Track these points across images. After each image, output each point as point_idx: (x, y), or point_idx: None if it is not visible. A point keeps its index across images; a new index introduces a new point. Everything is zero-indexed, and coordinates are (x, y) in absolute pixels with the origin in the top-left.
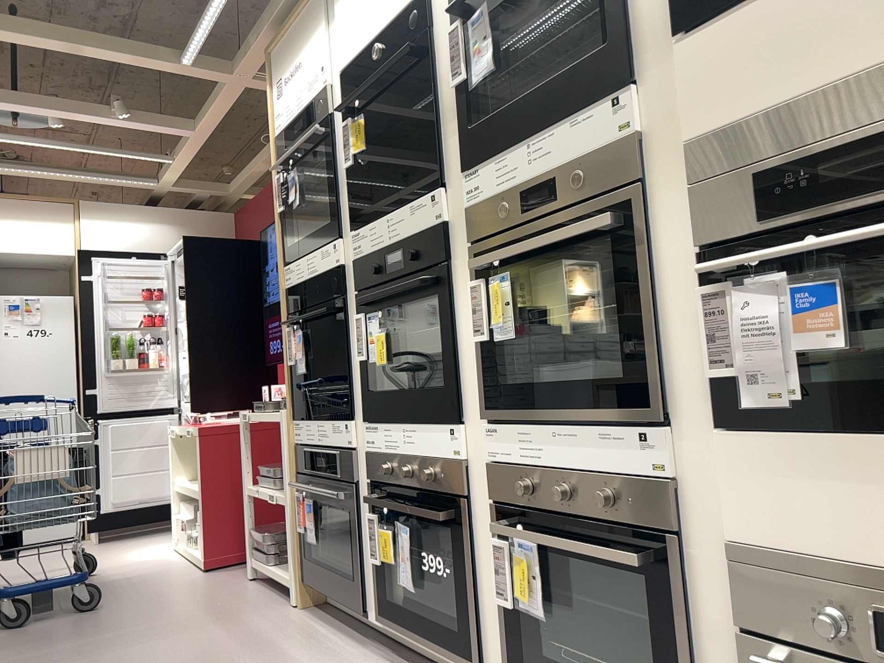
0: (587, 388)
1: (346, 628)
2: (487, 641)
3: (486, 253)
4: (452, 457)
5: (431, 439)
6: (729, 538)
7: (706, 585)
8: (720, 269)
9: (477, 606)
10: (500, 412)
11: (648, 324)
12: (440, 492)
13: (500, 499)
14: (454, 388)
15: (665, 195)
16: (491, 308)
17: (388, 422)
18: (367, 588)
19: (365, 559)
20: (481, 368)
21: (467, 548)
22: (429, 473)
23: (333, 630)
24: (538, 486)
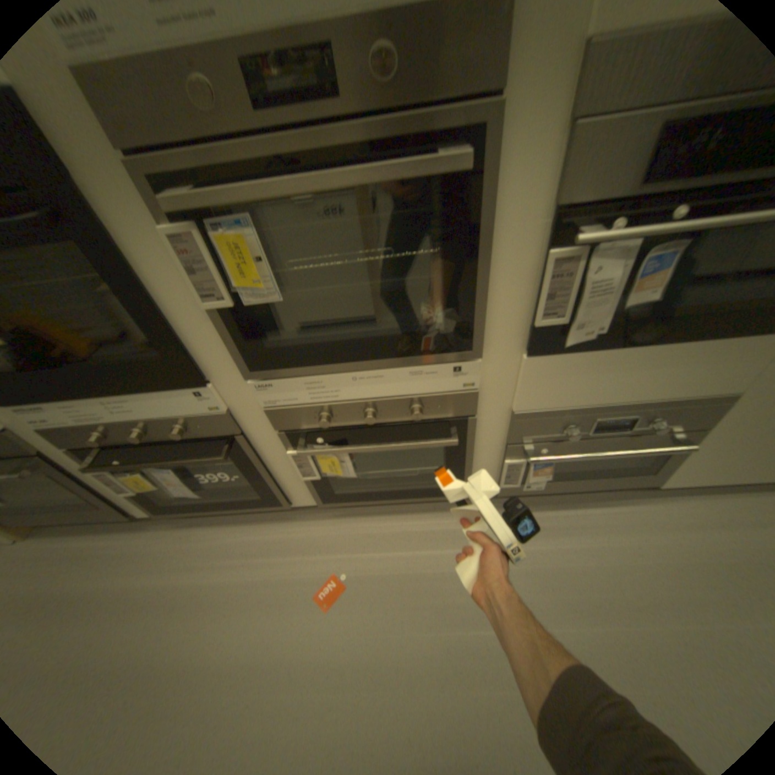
0: (395, 339)
1: (102, 526)
2: (287, 491)
3: (176, 173)
4: (206, 411)
5: (160, 402)
6: (515, 410)
7: (484, 429)
8: (601, 239)
9: (272, 481)
10: (272, 369)
11: (477, 281)
12: (200, 437)
13: (288, 427)
14: (179, 354)
15: (527, 119)
16: (221, 262)
17: (59, 398)
18: (120, 505)
19: (102, 492)
20: (220, 329)
21: (254, 460)
22: (177, 428)
23: (92, 536)
24: (337, 413)
